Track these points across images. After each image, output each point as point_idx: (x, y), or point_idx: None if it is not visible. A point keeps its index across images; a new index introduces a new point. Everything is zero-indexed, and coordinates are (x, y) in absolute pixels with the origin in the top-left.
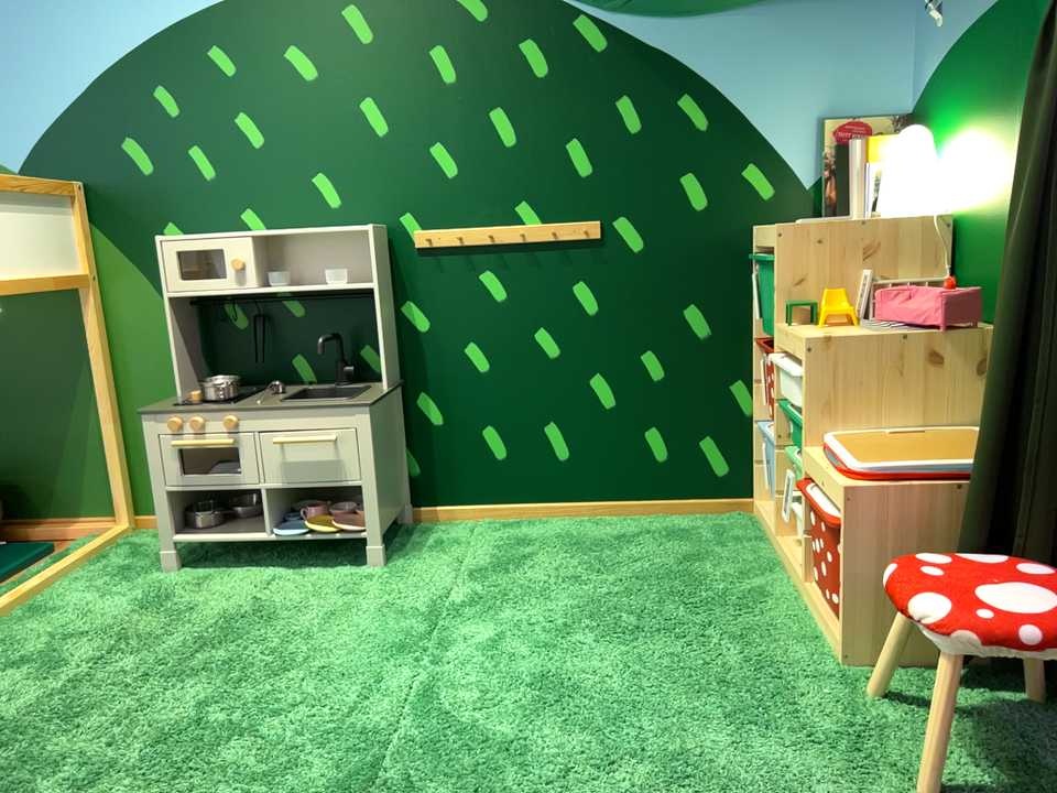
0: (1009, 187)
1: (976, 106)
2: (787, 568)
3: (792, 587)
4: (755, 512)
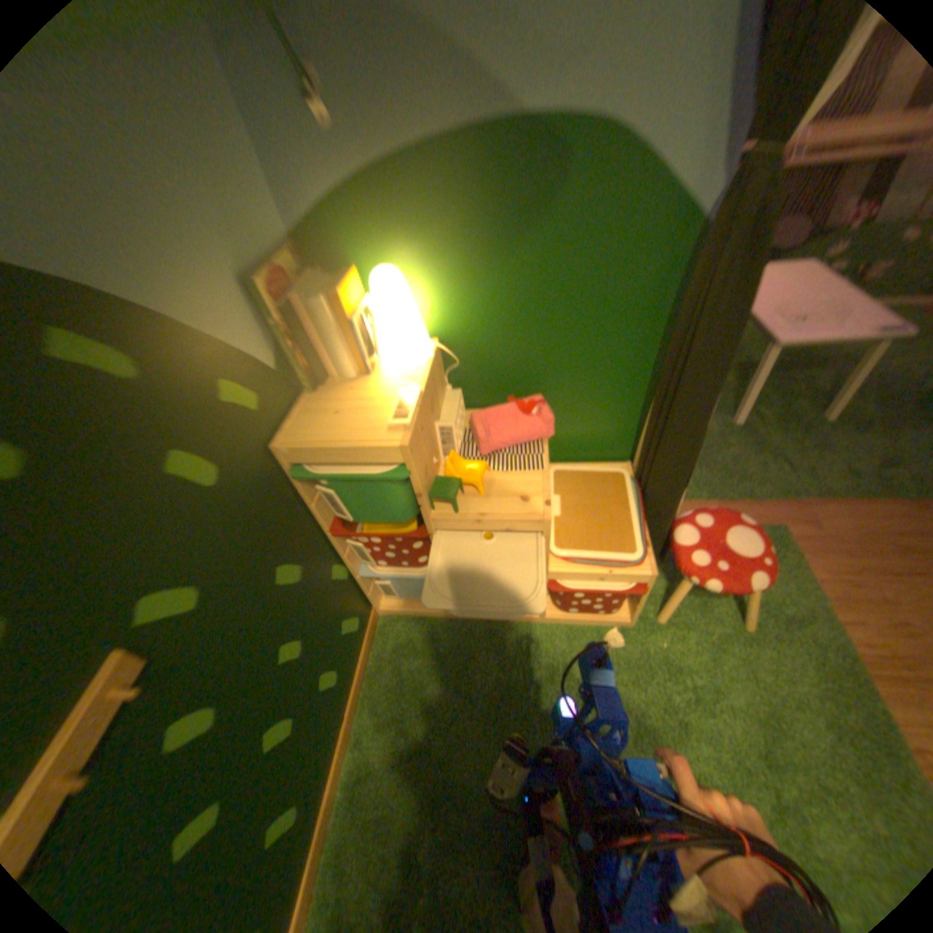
0: (526, 315)
1: (453, 240)
2: (494, 619)
3: (522, 624)
4: (383, 611)
